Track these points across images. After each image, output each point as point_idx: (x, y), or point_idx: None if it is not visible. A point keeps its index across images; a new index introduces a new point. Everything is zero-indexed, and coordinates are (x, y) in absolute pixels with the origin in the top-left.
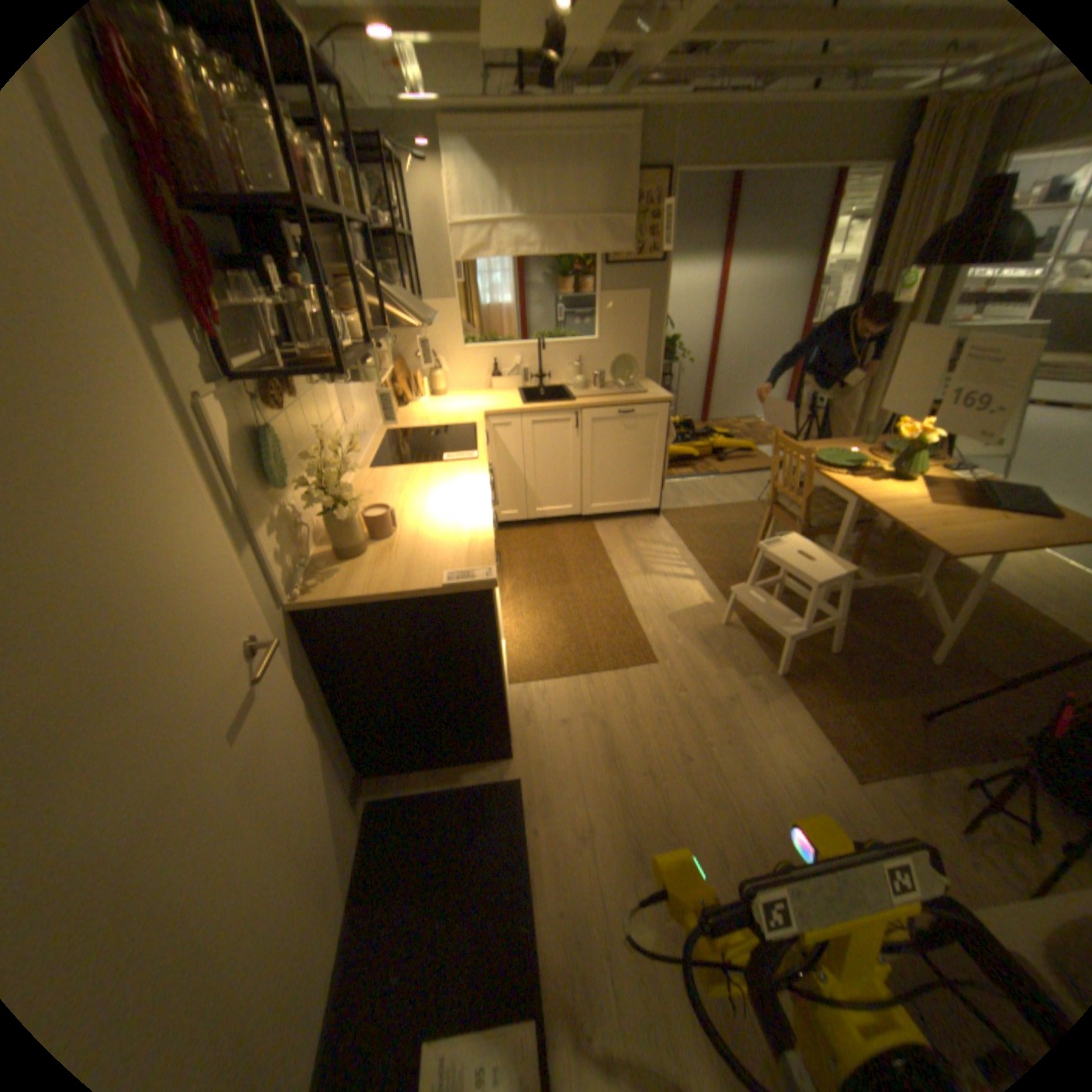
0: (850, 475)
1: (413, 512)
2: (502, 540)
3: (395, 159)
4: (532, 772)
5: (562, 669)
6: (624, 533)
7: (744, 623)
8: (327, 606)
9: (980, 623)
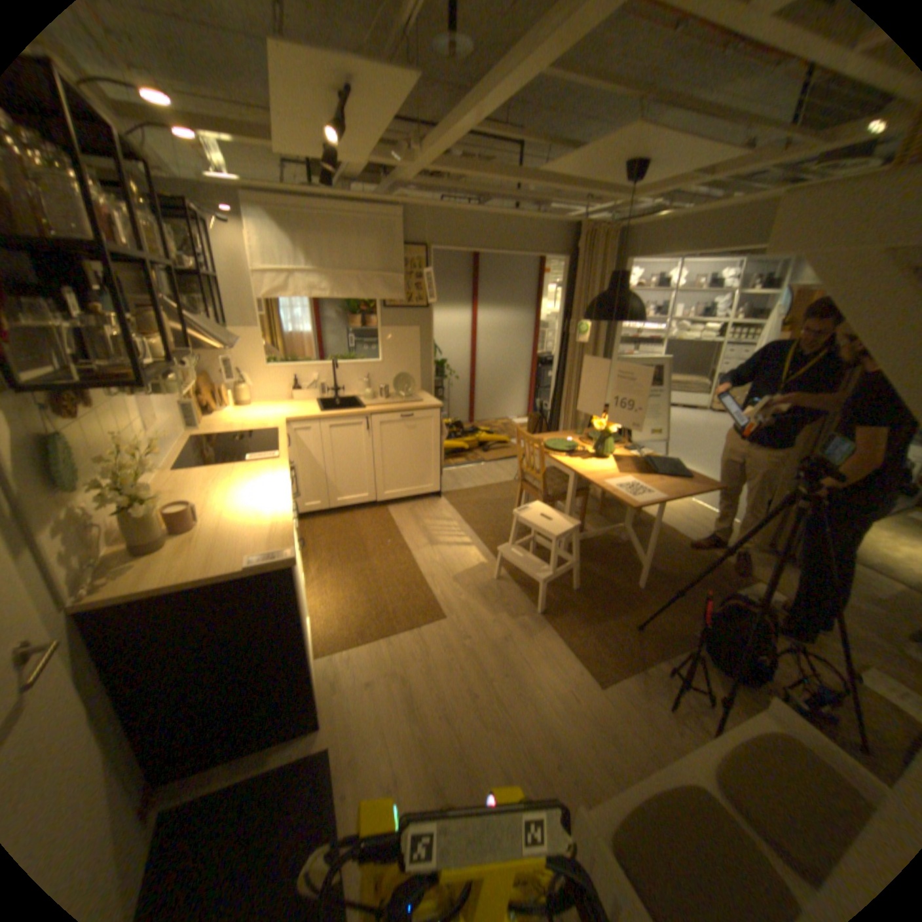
0: (568, 457)
1: (214, 507)
2: (307, 528)
3: (201, 218)
4: (338, 740)
5: (364, 637)
6: (413, 514)
7: (511, 575)
8: (118, 604)
9: (664, 554)
